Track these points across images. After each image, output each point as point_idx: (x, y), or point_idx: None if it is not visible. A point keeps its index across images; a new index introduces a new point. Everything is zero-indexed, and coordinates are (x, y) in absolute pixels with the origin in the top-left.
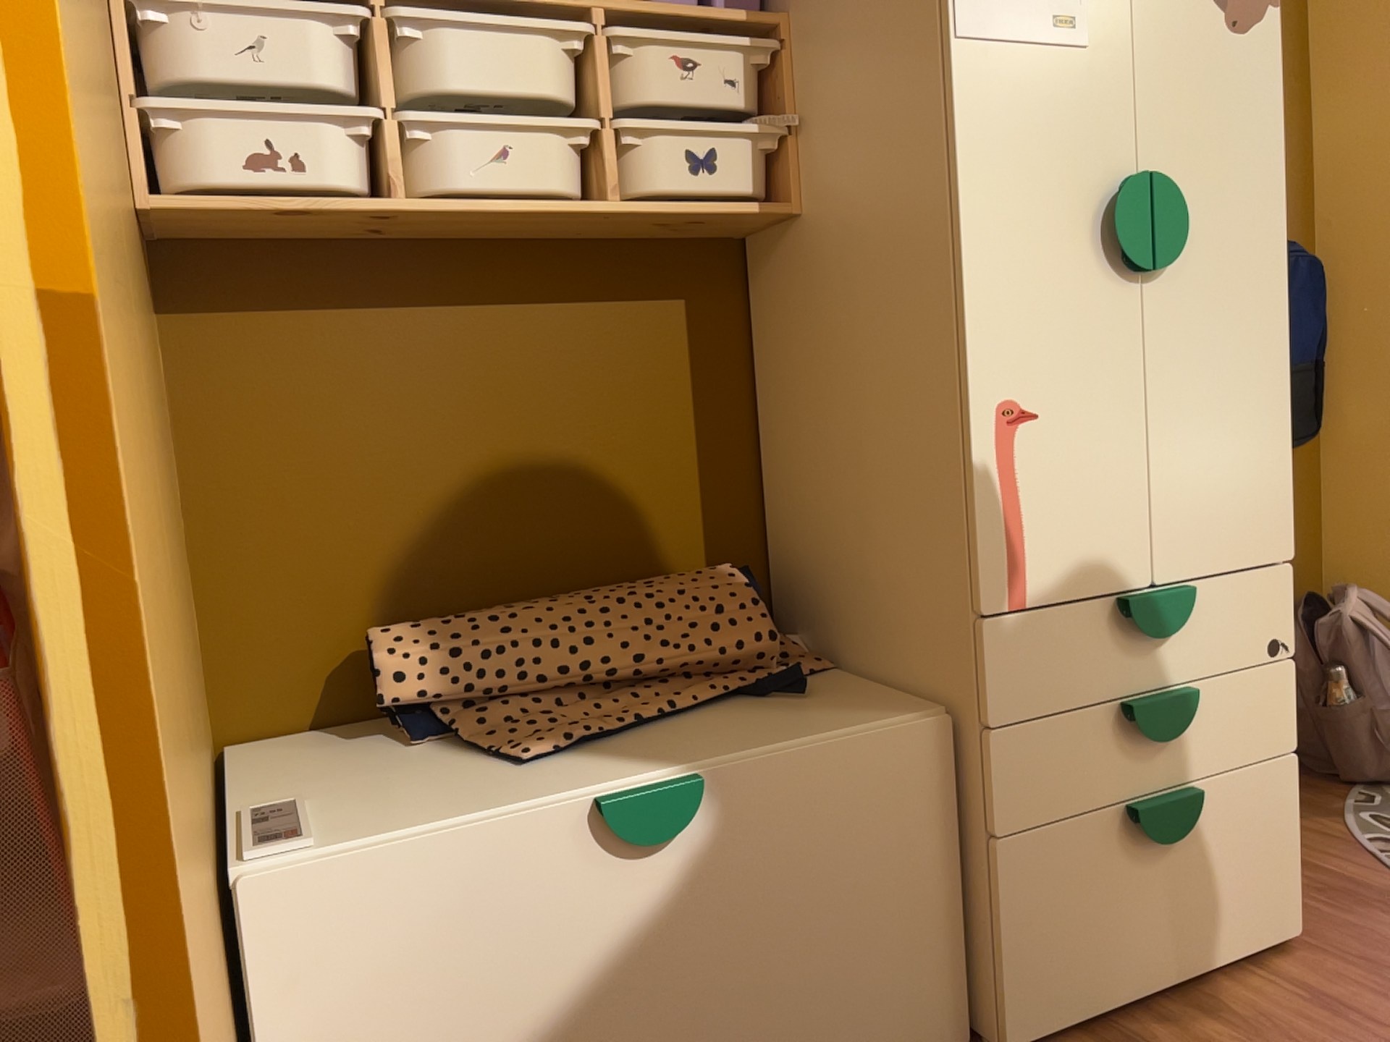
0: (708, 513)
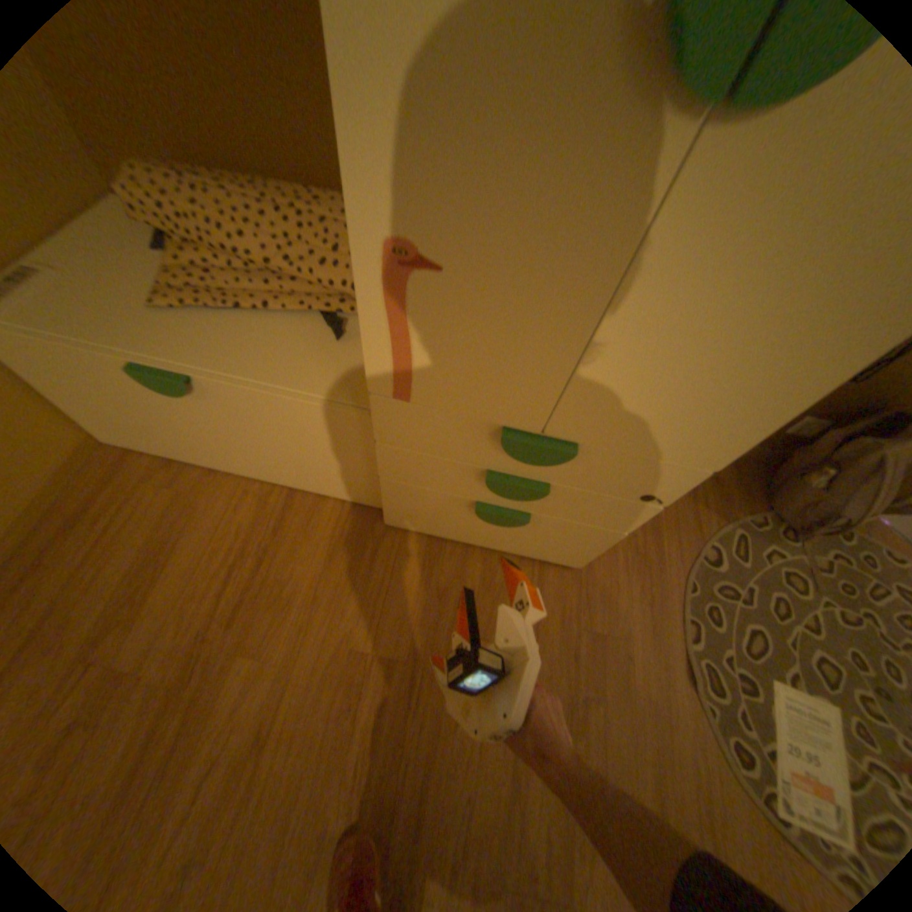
0: None
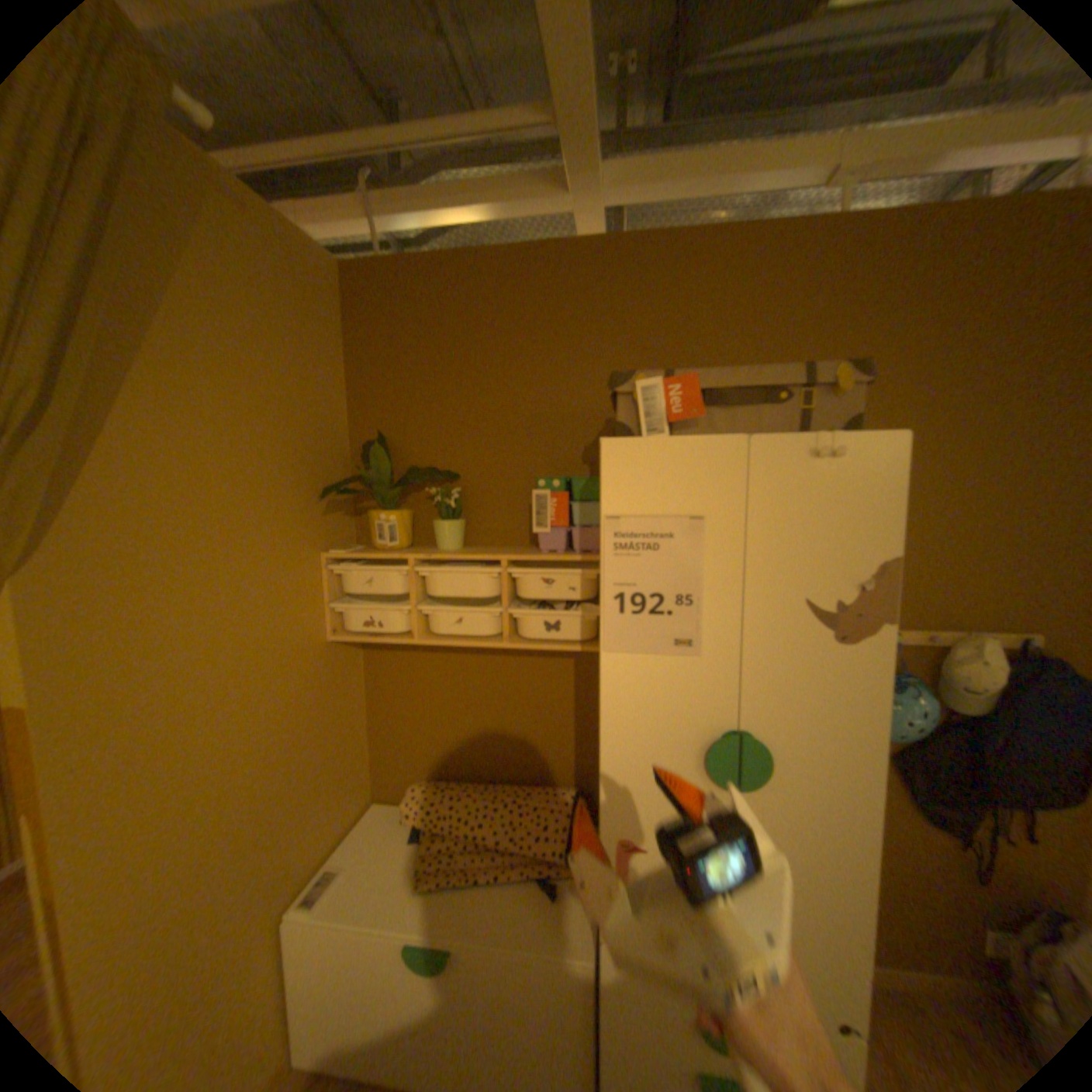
0: (577, 759)
